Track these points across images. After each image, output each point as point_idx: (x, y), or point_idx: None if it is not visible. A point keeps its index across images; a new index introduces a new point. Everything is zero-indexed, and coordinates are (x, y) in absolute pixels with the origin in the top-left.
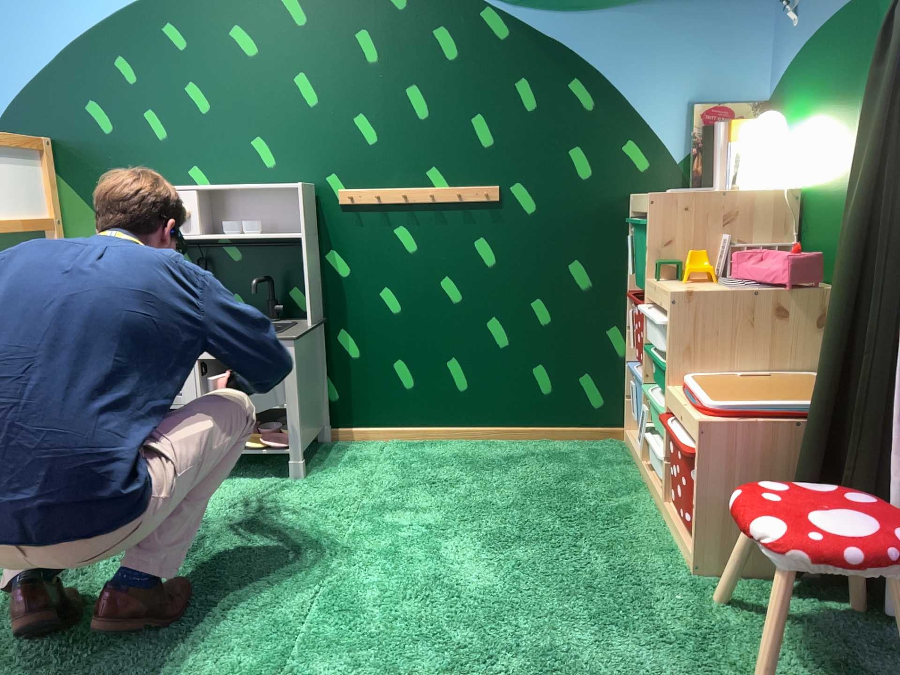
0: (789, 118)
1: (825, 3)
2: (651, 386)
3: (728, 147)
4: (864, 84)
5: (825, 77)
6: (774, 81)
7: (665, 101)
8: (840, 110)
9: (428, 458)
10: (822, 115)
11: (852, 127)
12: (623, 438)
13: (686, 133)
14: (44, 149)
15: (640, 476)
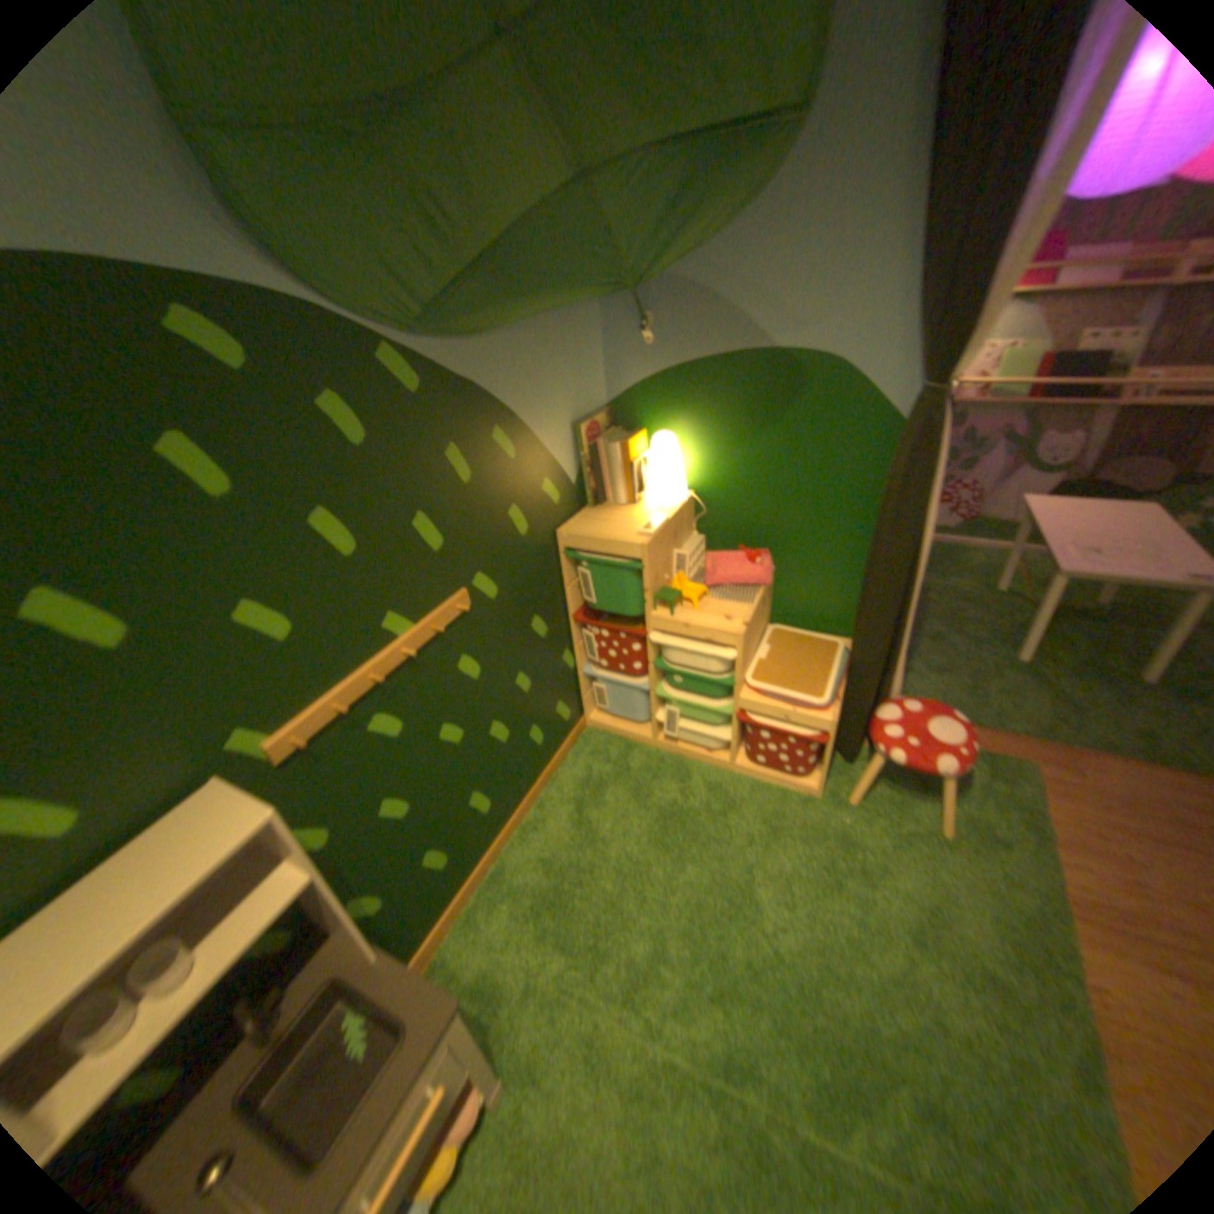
0: (656, 428)
1: (706, 337)
2: (655, 687)
3: (633, 466)
4: (781, 423)
5: (716, 405)
6: (617, 387)
7: (559, 427)
8: (746, 437)
9: (525, 899)
10: (715, 435)
11: (766, 453)
12: (586, 724)
13: (574, 453)
14: None
15: (660, 749)
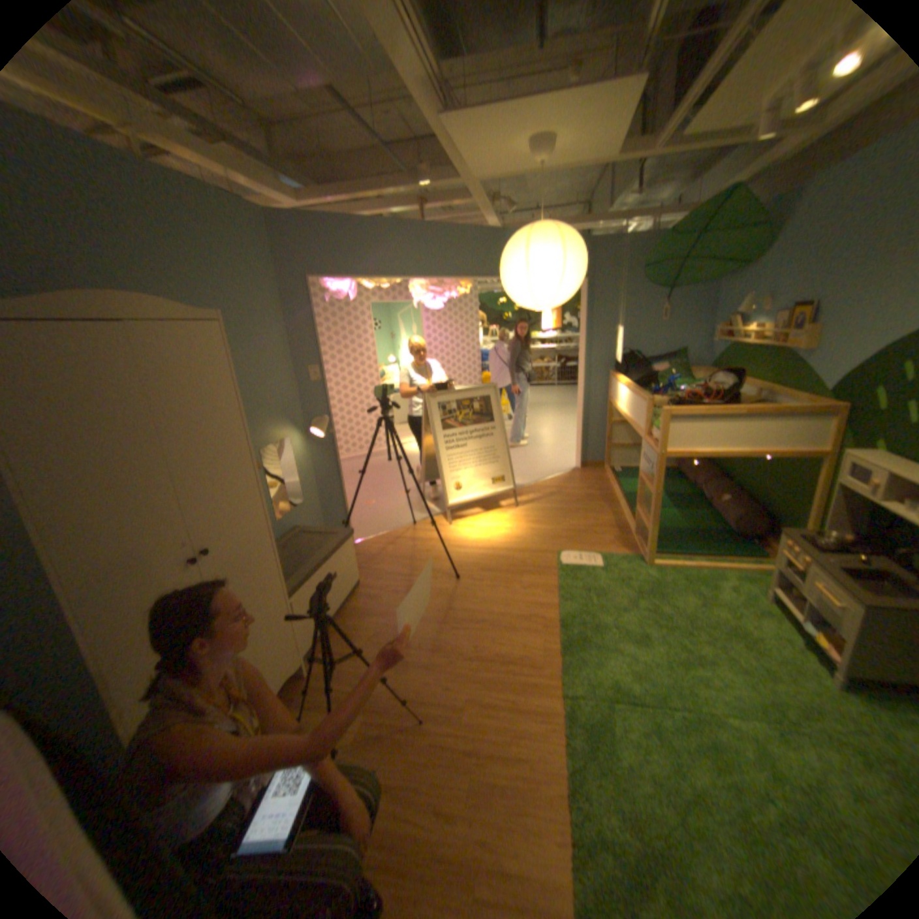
0: None
1: None
2: None
3: None
4: None
5: None
6: None
7: None
8: None
9: None
10: None
11: None
12: None
13: None
14: (837, 412)
15: None
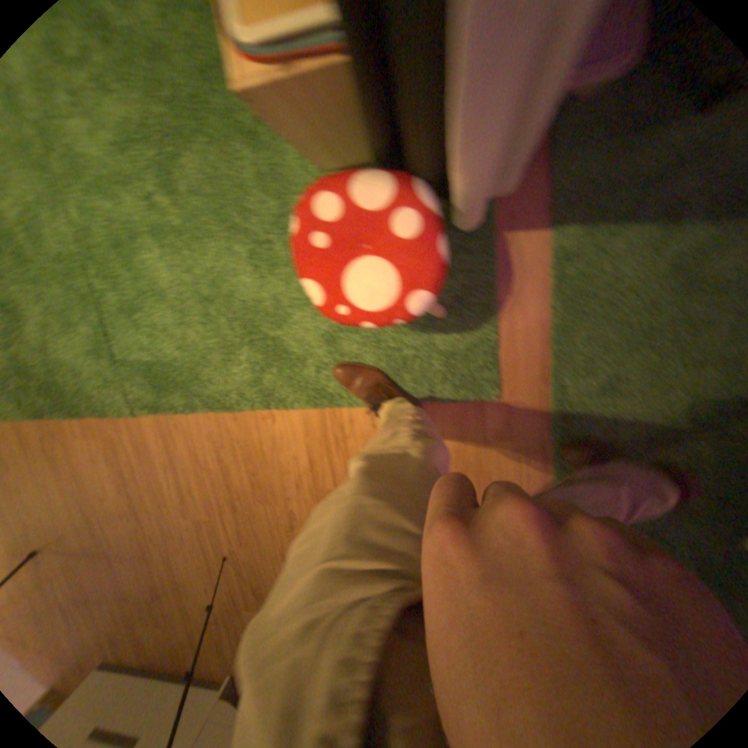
0: None
1: None
2: None
3: None
4: None
5: None
6: None
7: None
8: None
9: None
10: None
11: None
12: None
13: None
14: None
15: None
